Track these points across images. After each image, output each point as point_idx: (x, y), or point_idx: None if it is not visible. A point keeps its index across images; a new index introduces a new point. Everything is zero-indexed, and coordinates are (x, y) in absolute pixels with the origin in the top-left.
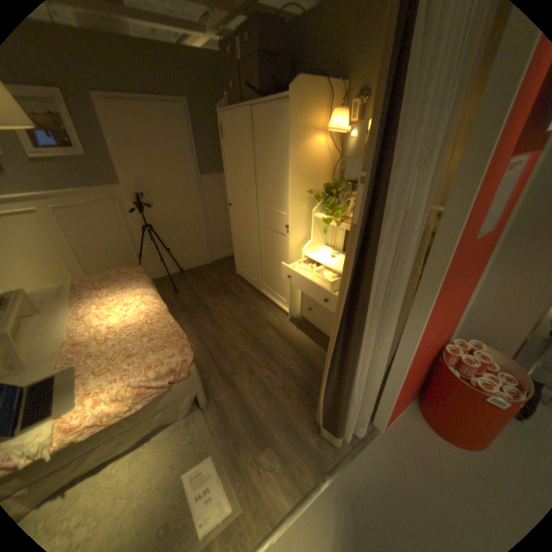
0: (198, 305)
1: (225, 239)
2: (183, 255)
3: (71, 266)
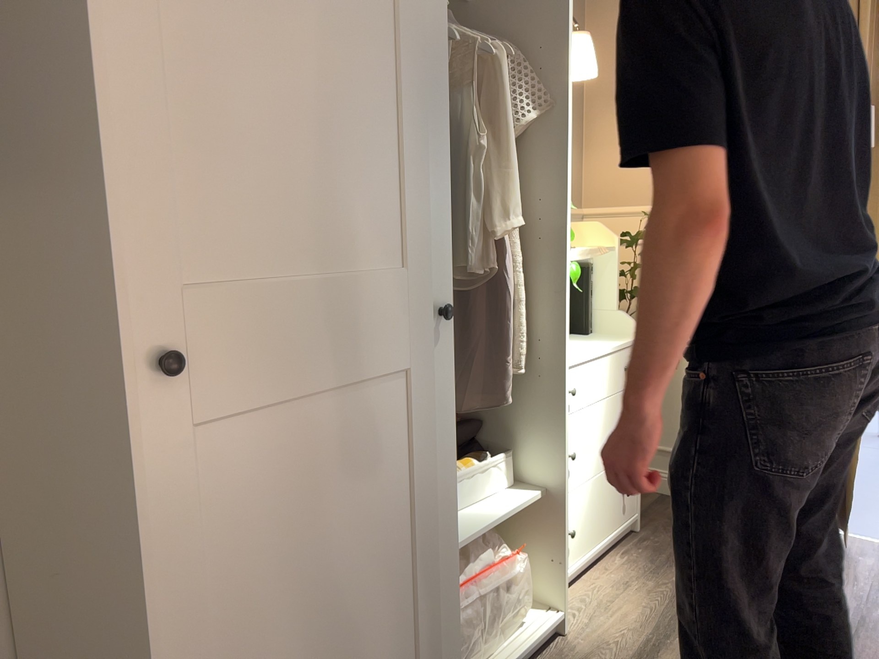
0: None
1: None
2: None
3: None
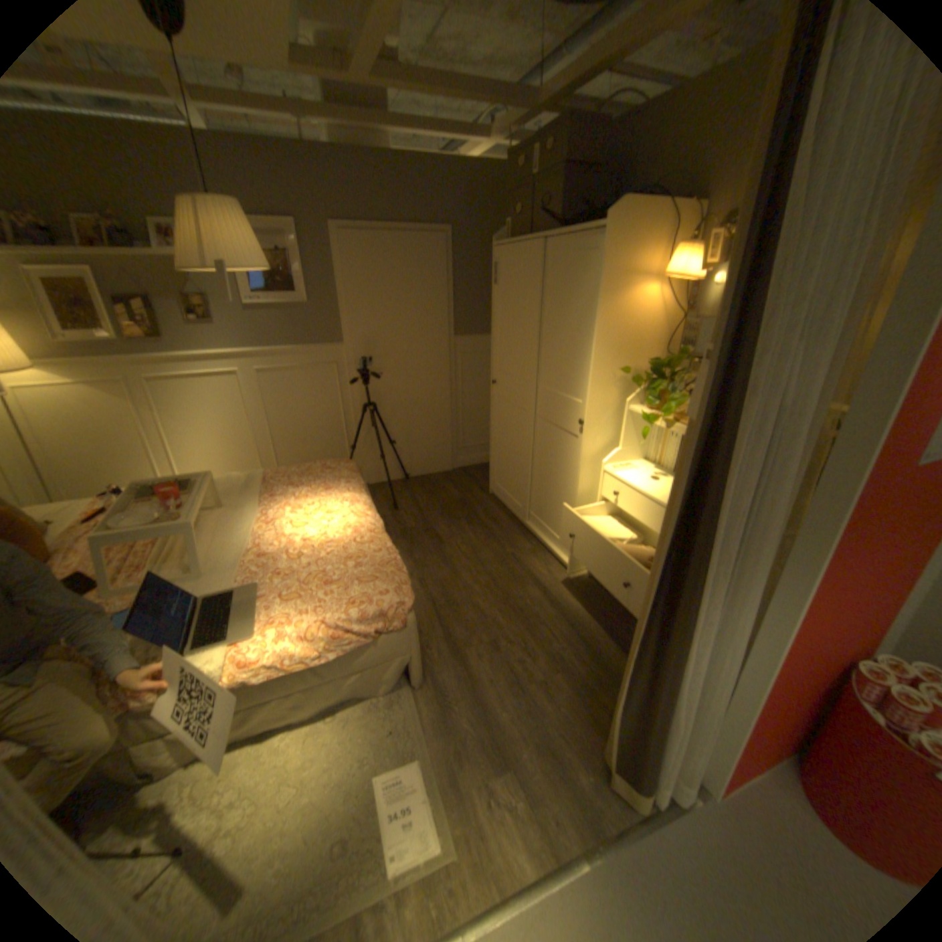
0: (426, 531)
1: (478, 436)
2: (412, 453)
3: (264, 451)
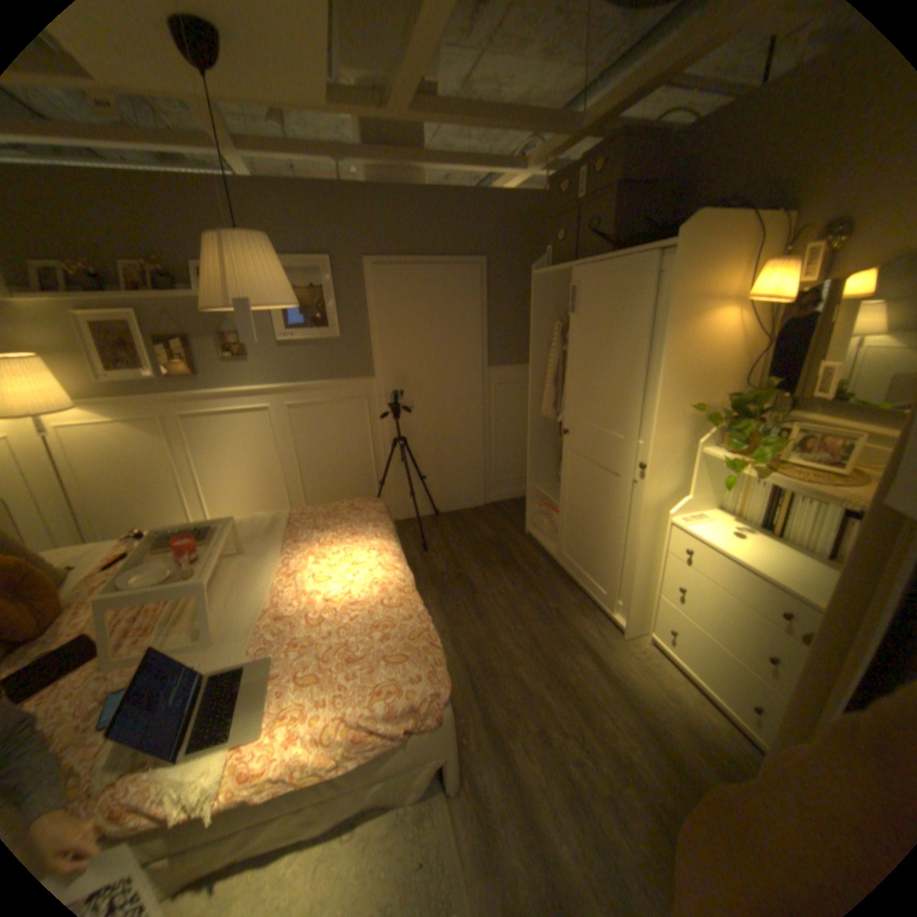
0: (457, 578)
1: (512, 469)
2: (442, 487)
3: (292, 486)
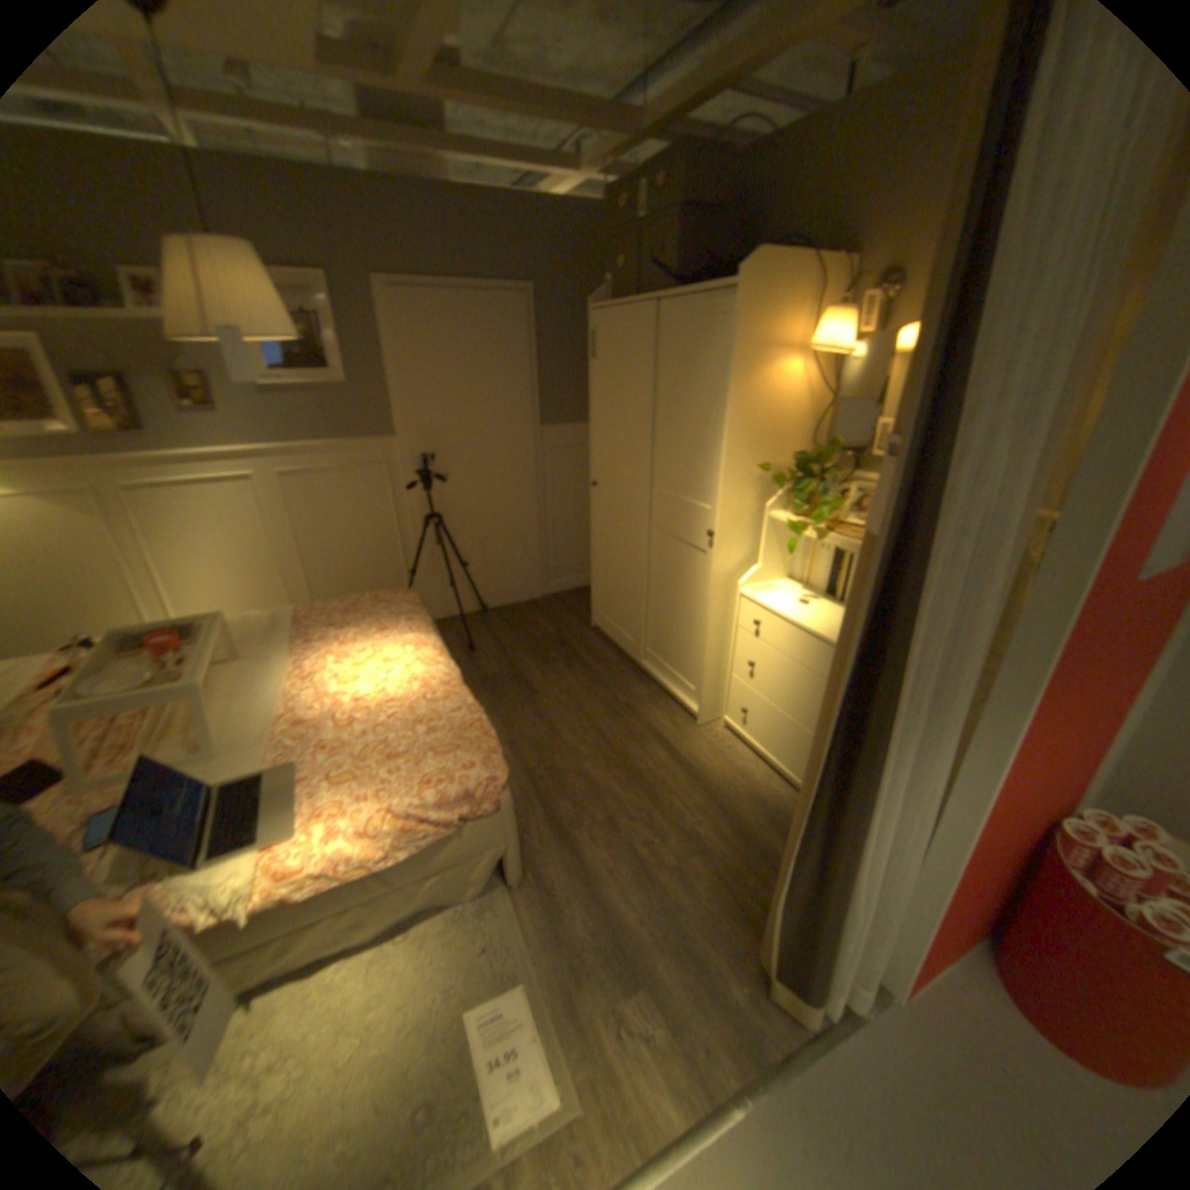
0: (512, 679)
1: (573, 553)
2: (489, 577)
3: (289, 581)
